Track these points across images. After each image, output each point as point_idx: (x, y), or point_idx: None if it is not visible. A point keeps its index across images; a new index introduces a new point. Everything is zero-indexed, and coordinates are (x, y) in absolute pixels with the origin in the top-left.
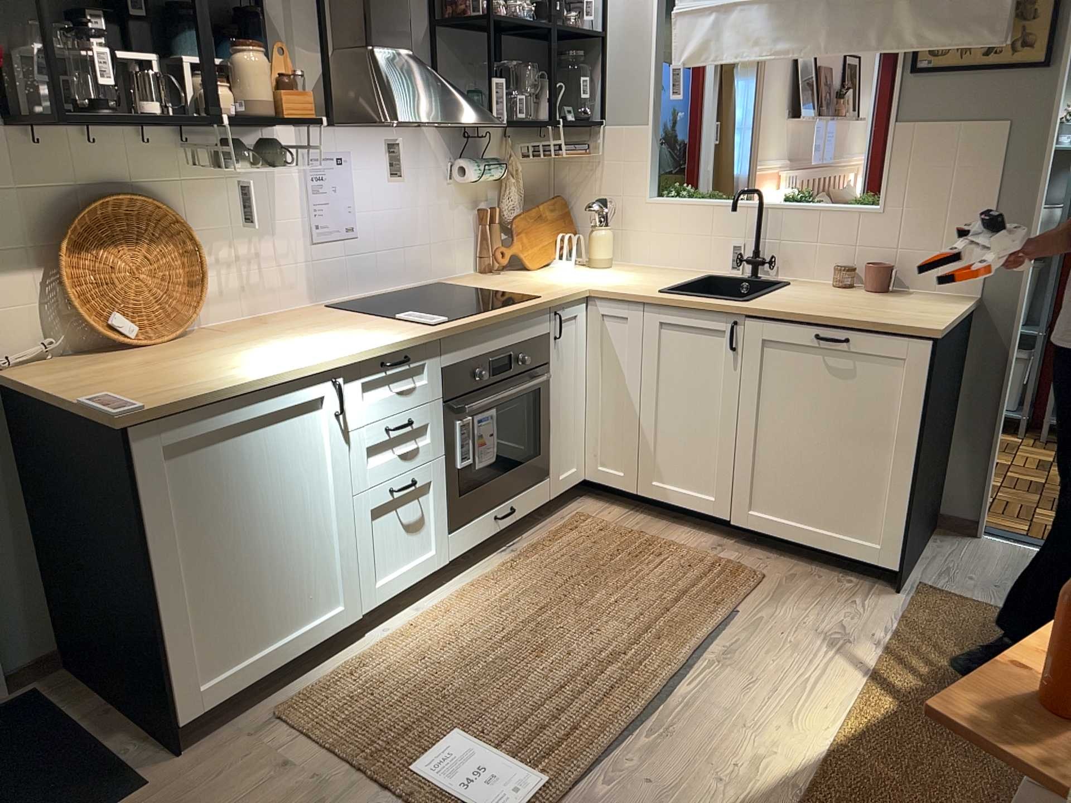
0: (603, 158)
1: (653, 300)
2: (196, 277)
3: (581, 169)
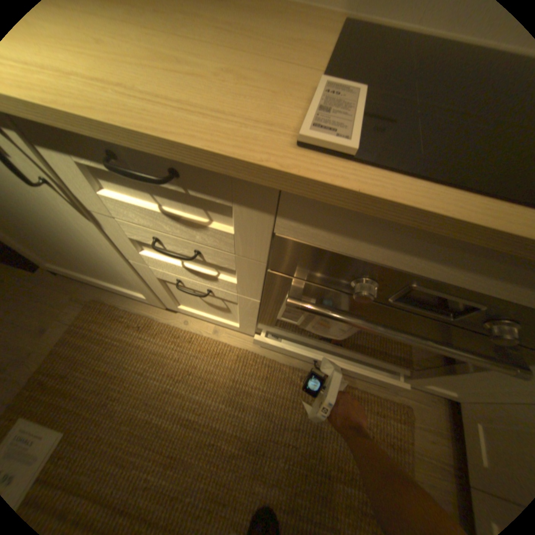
0: None
1: None
2: None
3: None
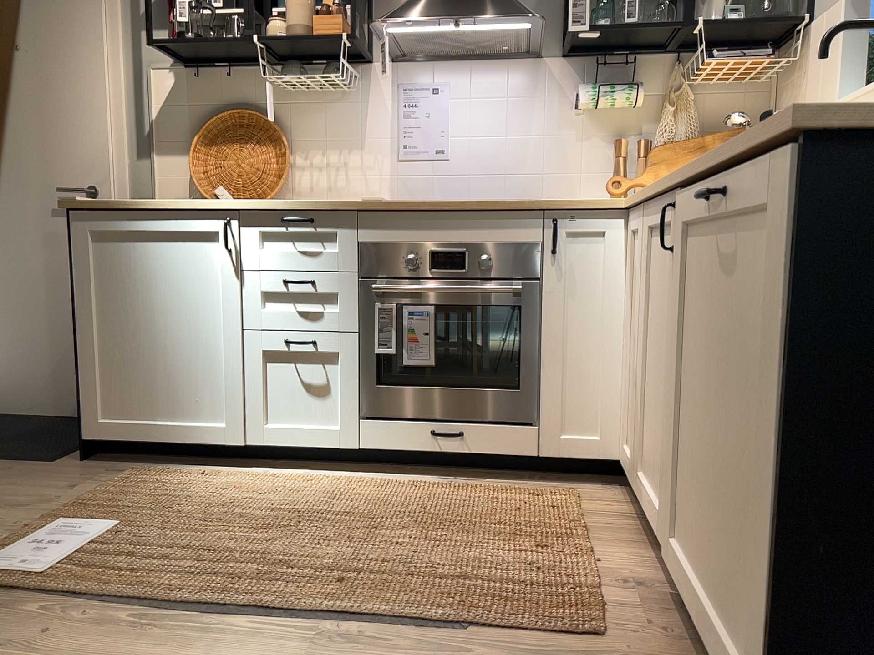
0: (805, 68)
1: (644, 199)
2: (282, 170)
3: (789, 93)
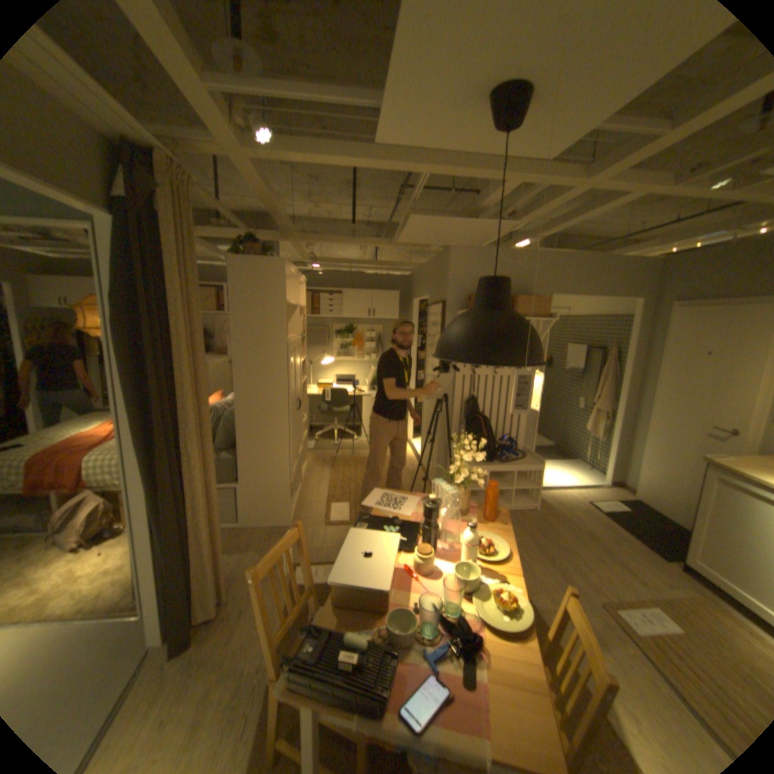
0: None
1: None
2: None
3: None
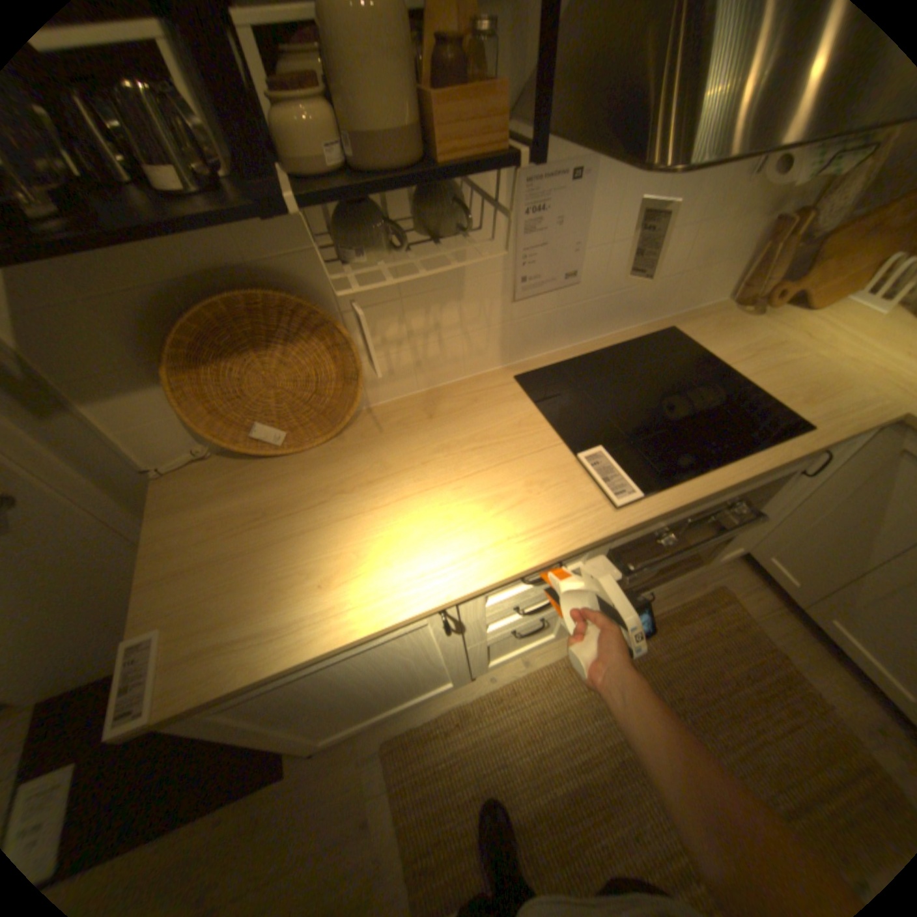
0: None
1: None
2: (350, 368)
3: None
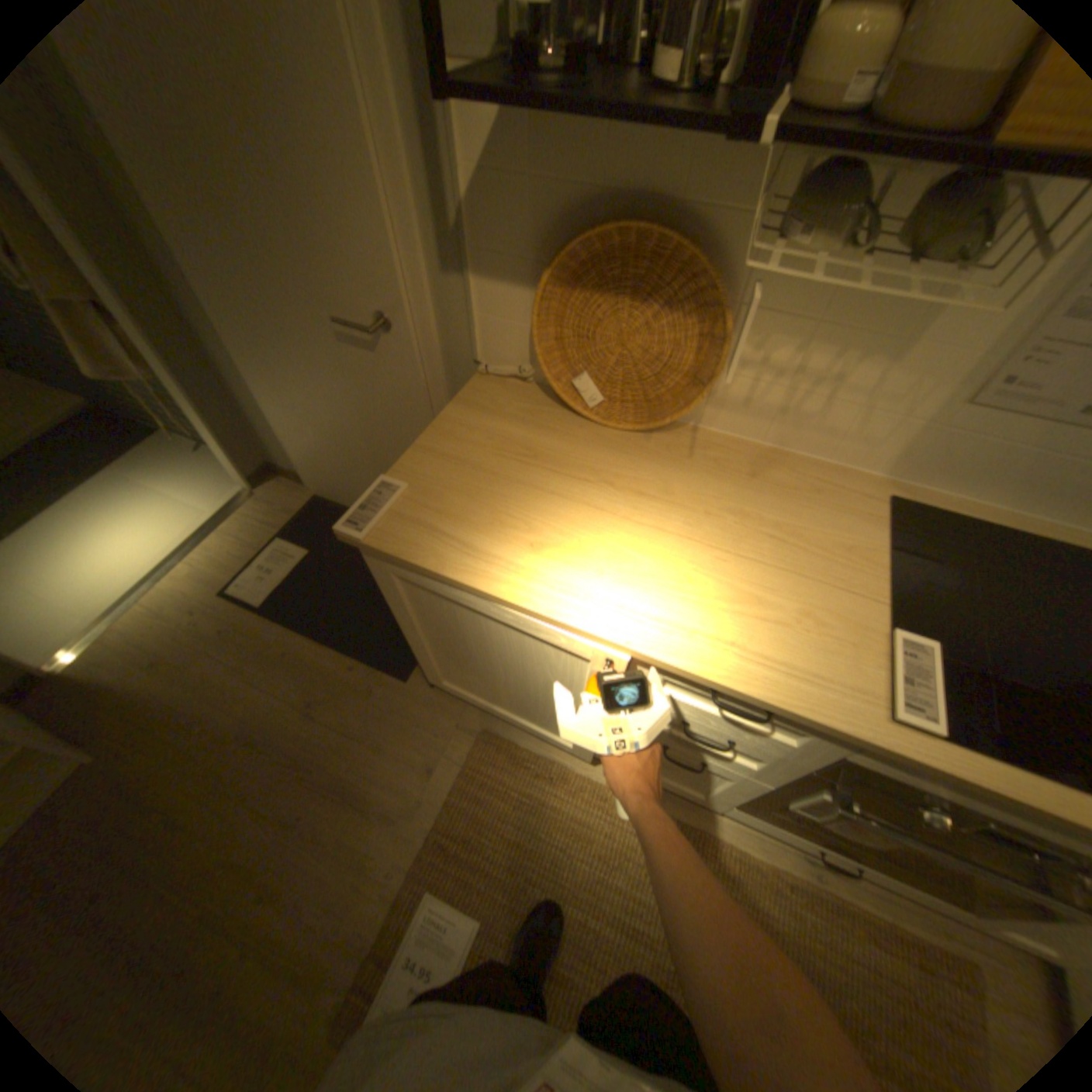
0: None
1: None
2: (706, 370)
3: None
